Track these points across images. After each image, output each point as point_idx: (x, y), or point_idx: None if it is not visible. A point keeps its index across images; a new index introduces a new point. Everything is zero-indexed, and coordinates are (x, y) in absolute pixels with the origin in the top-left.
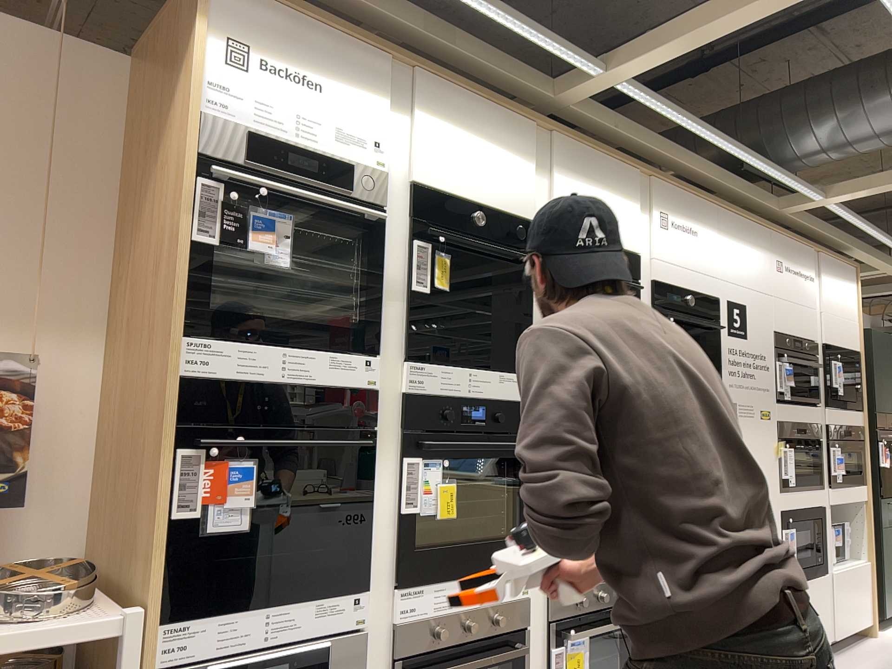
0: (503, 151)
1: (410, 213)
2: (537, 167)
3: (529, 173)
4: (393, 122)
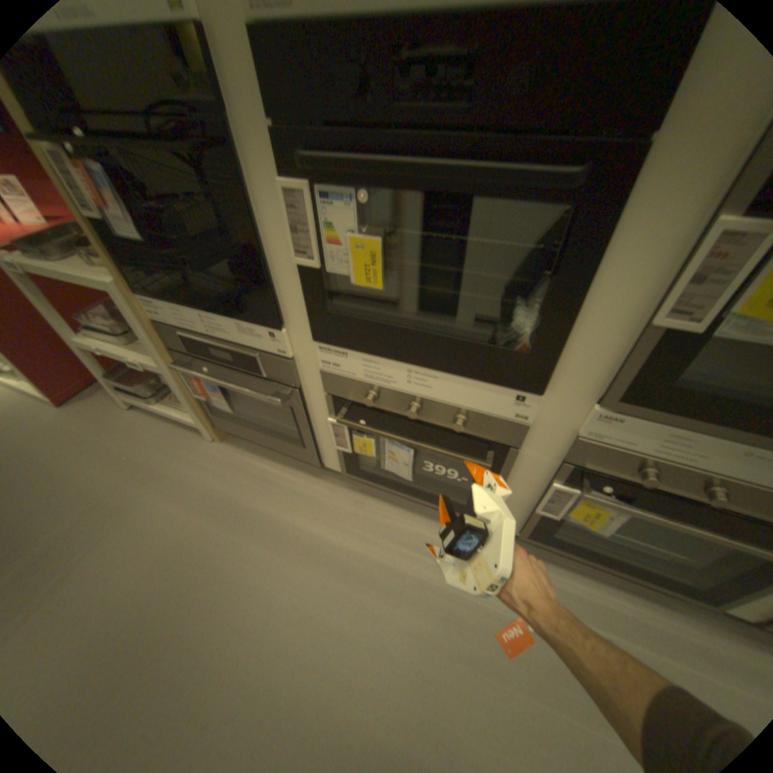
0: None
1: None
2: None
3: None
4: None
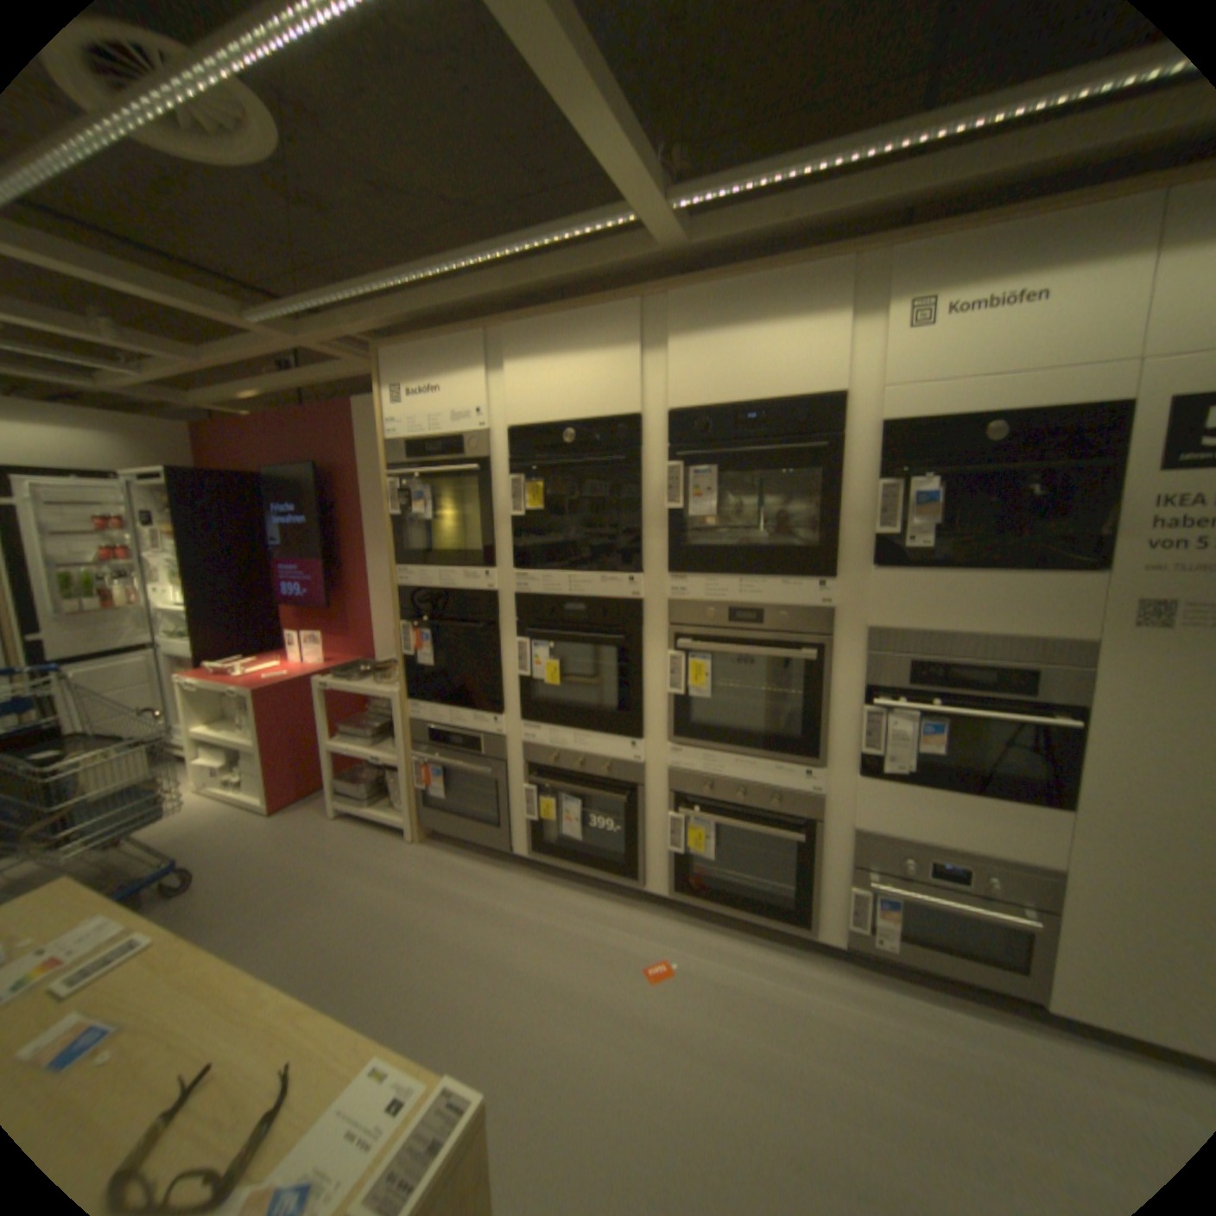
0: (597, 346)
1: (508, 452)
2: (653, 338)
3: (634, 354)
4: (486, 379)
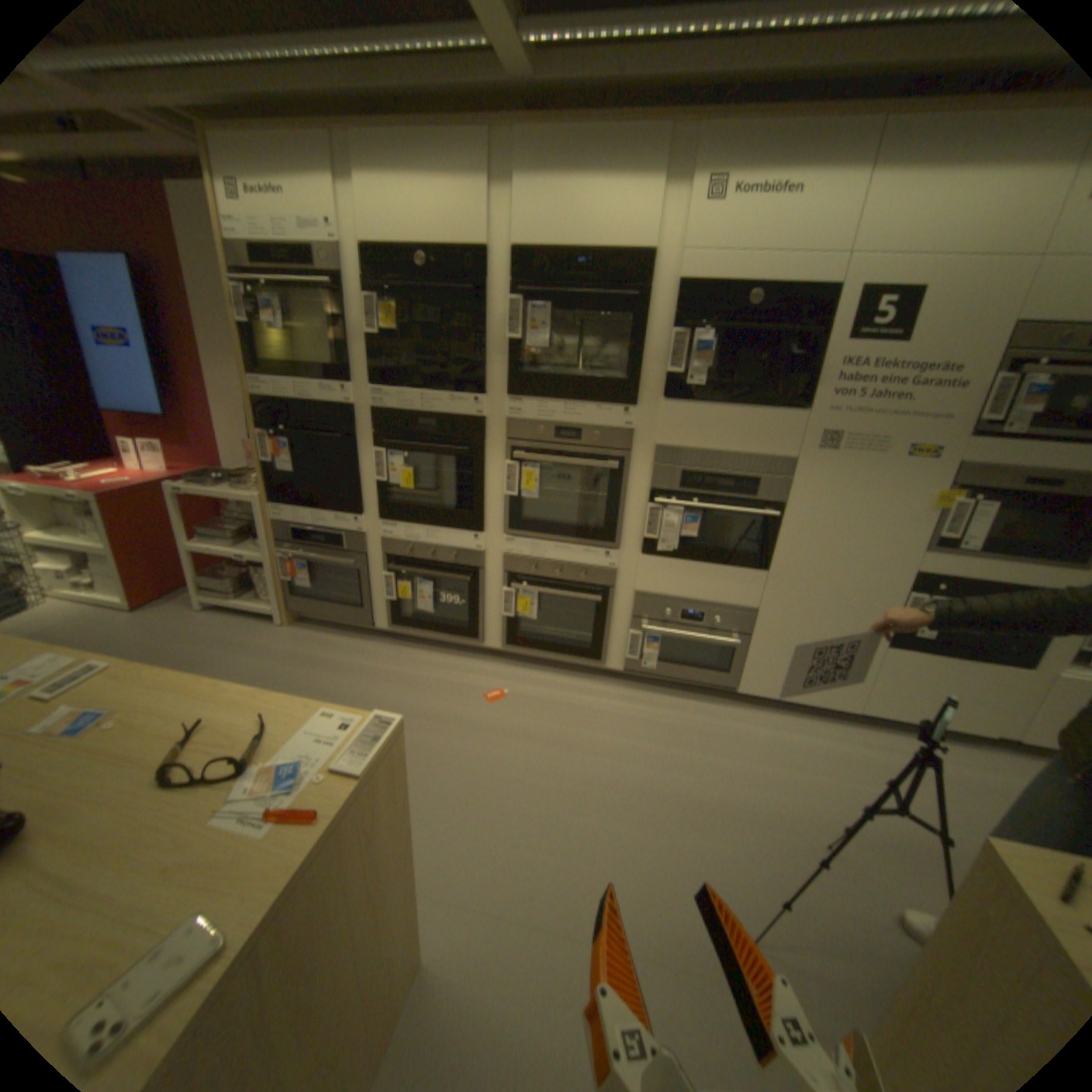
0: (446, 171)
1: (359, 269)
2: (499, 173)
3: (482, 186)
4: (333, 188)
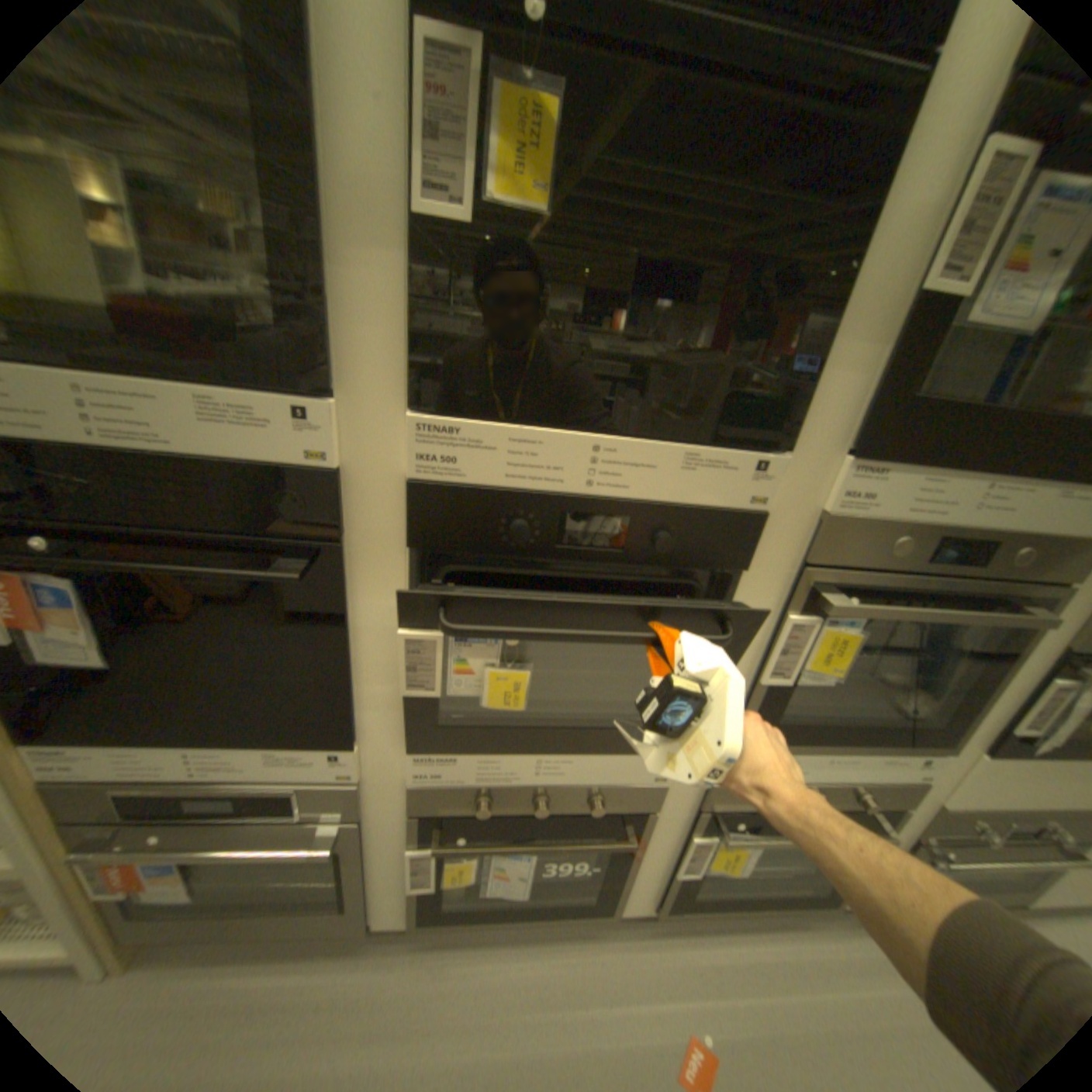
0: None
1: None
2: None
3: None
4: None
